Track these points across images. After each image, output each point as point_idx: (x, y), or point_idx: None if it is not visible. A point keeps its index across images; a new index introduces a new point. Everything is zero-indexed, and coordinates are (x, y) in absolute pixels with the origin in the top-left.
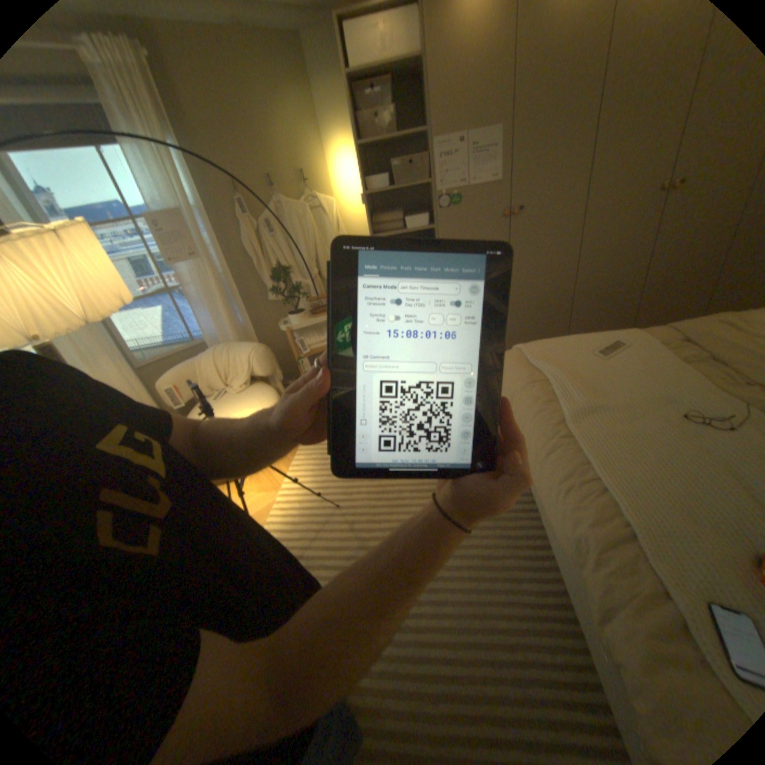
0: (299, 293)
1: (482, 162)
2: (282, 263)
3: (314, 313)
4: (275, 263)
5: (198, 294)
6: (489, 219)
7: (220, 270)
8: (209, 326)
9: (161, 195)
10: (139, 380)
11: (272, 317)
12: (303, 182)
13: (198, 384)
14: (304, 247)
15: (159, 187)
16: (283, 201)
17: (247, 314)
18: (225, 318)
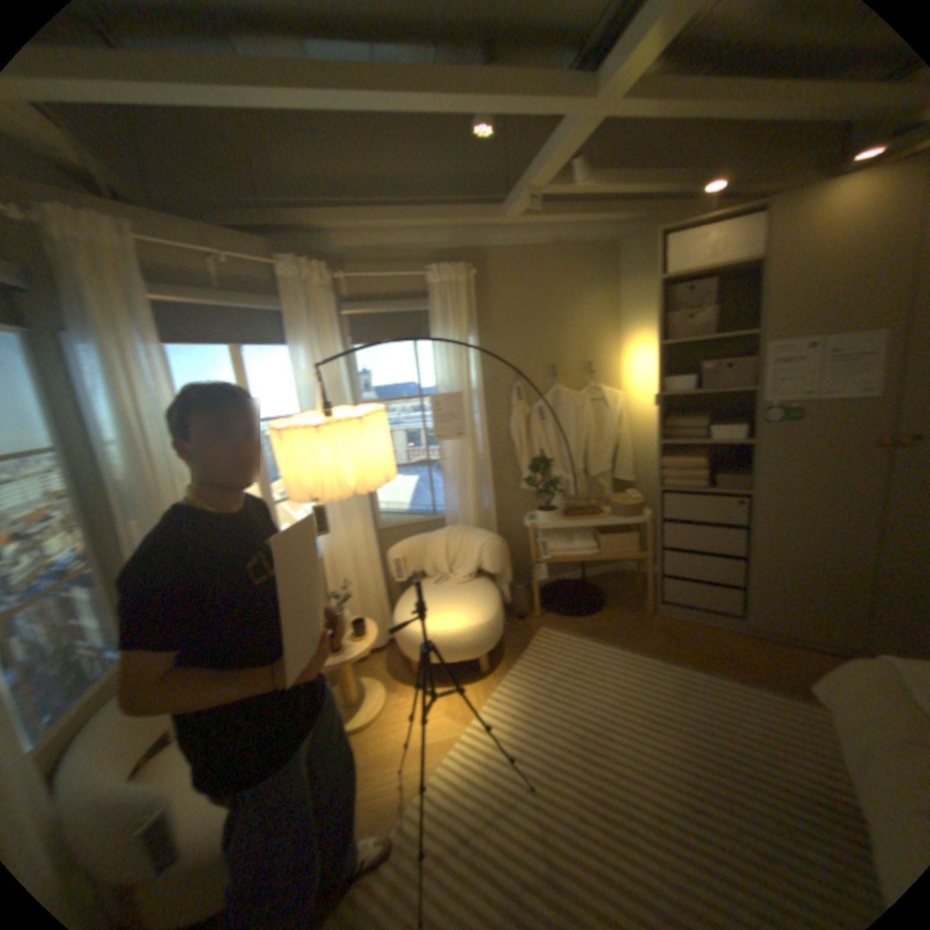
0: (556, 488)
1: (847, 371)
2: (546, 452)
3: (569, 513)
4: (538, 451)
5: (455, 470)
6: (854, 444)
7: (481, 450)
8: (455, 504)
9: (451, 380)
10: (378, 540)
11: (520, 506)
12: (591, 373)
13: (427, 560)
14: (575, 438)
15: (452, 373)
16: (564, 390)
17: (494, 499)
18: (472, 499)
